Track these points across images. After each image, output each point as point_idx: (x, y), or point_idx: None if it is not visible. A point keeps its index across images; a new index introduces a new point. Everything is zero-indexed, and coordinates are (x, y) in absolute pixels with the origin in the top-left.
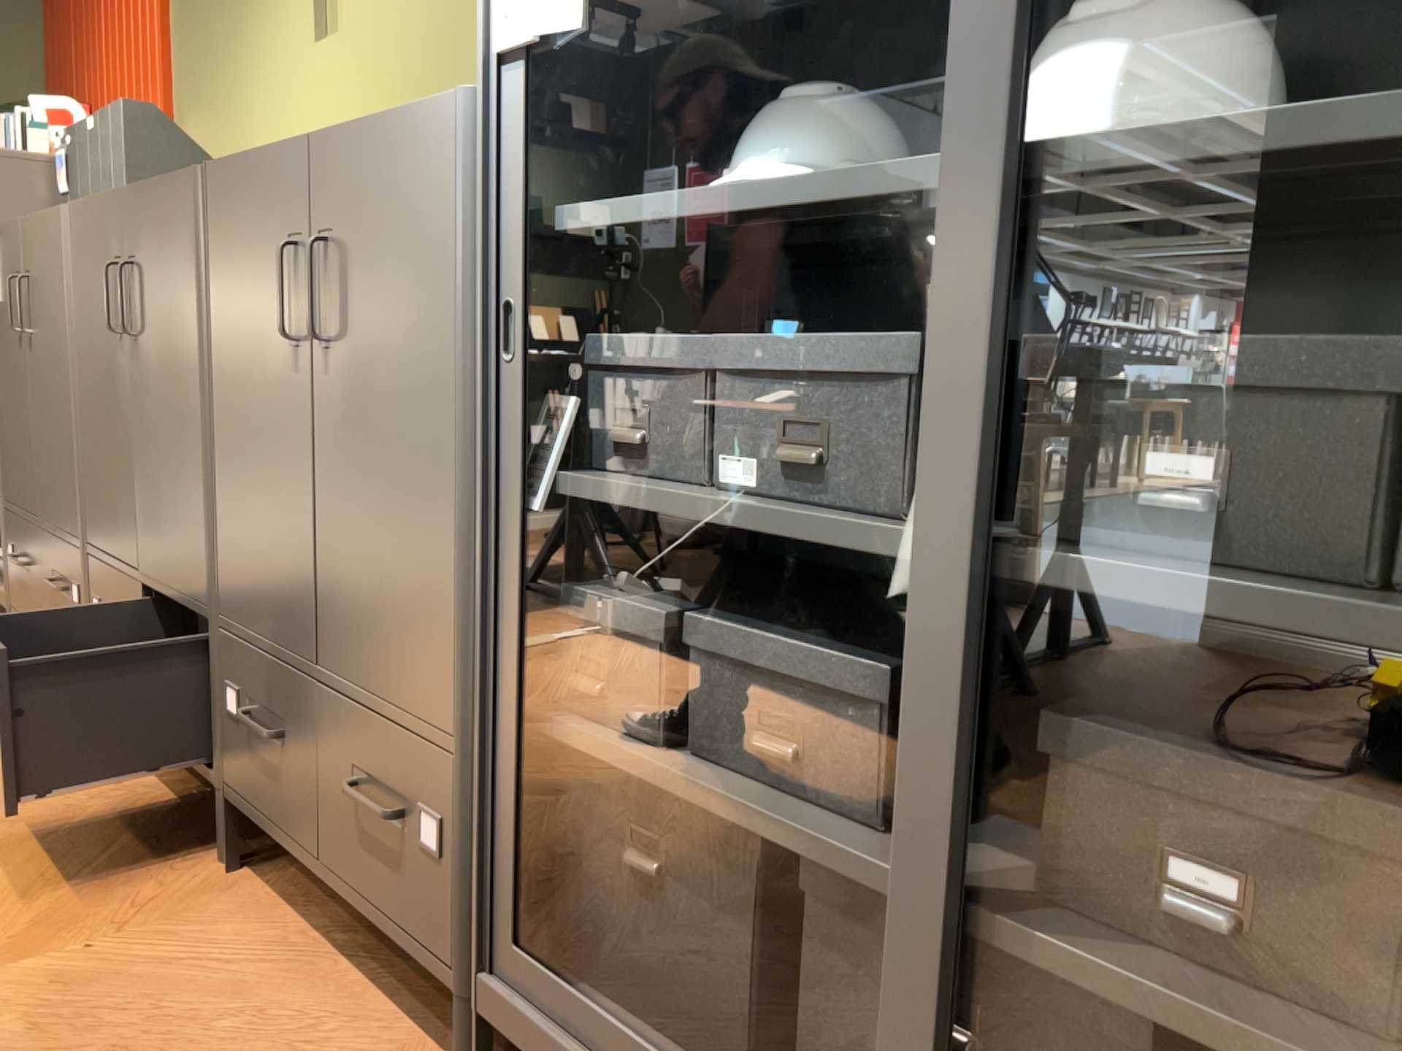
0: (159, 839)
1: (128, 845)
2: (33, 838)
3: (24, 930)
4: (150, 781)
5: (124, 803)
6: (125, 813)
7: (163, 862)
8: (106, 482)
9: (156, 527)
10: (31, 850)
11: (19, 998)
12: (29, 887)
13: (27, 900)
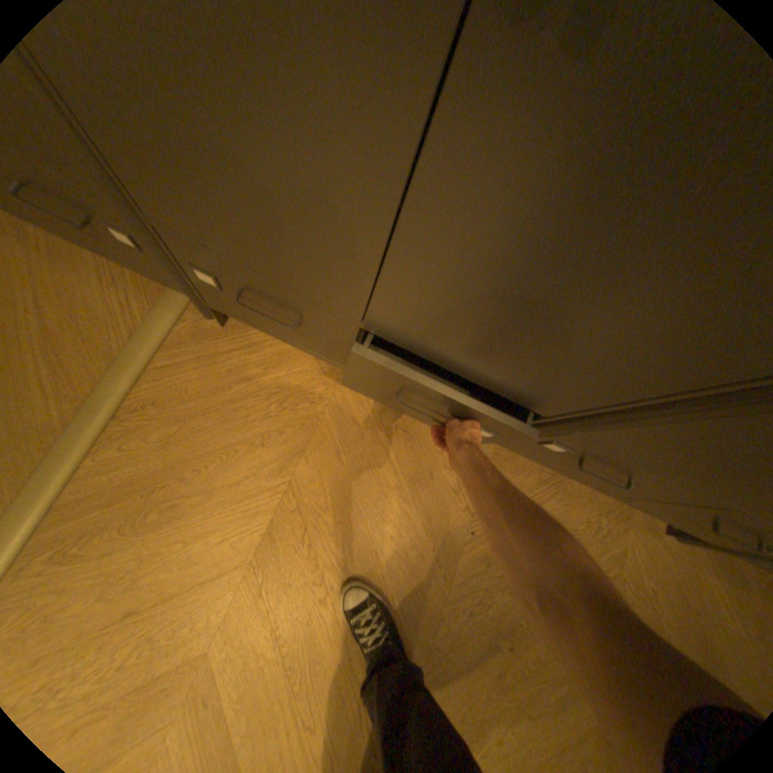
0: (397, 425)
1: (387, 439)
2: (328, 460)
3: (426, 535)
4: (318, 363)
5: (334, 397)
6: (347, 407)
7: (423, 446)
8: (223, 196)
9: (443, 329)
10: (342, 471)
11: (480, 577)
12: (384, 503)
13: (398, 513)
